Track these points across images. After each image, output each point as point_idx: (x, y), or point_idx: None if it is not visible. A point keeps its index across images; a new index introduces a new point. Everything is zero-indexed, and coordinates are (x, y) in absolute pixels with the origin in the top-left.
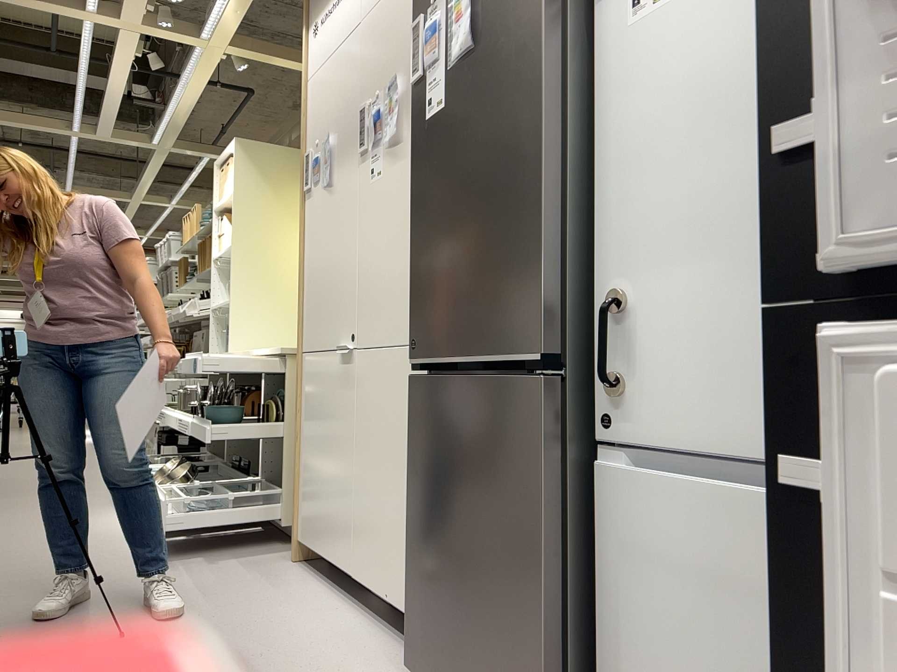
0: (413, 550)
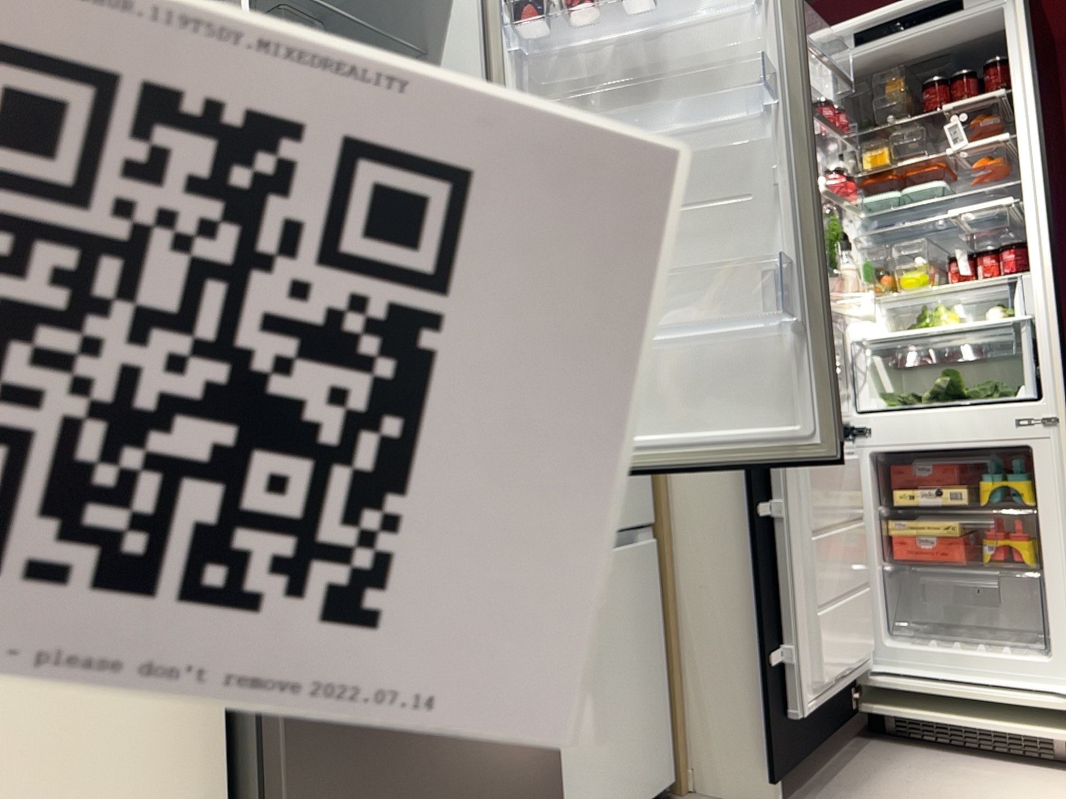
0: None
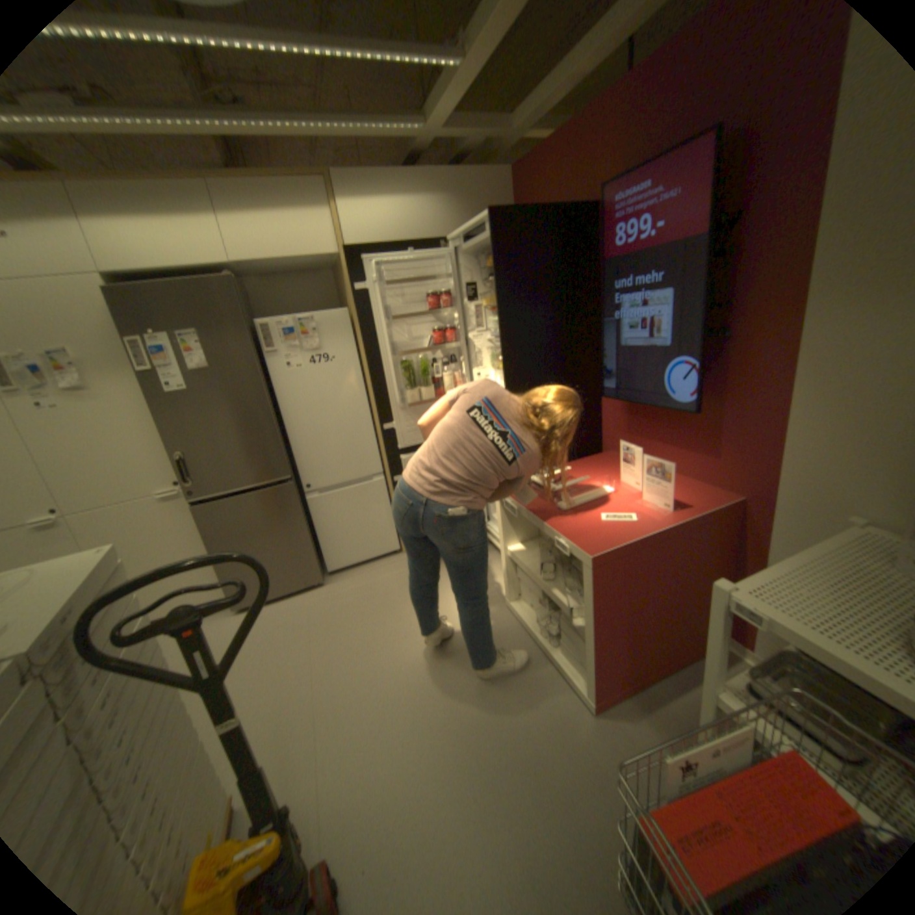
0: (220, 569)
